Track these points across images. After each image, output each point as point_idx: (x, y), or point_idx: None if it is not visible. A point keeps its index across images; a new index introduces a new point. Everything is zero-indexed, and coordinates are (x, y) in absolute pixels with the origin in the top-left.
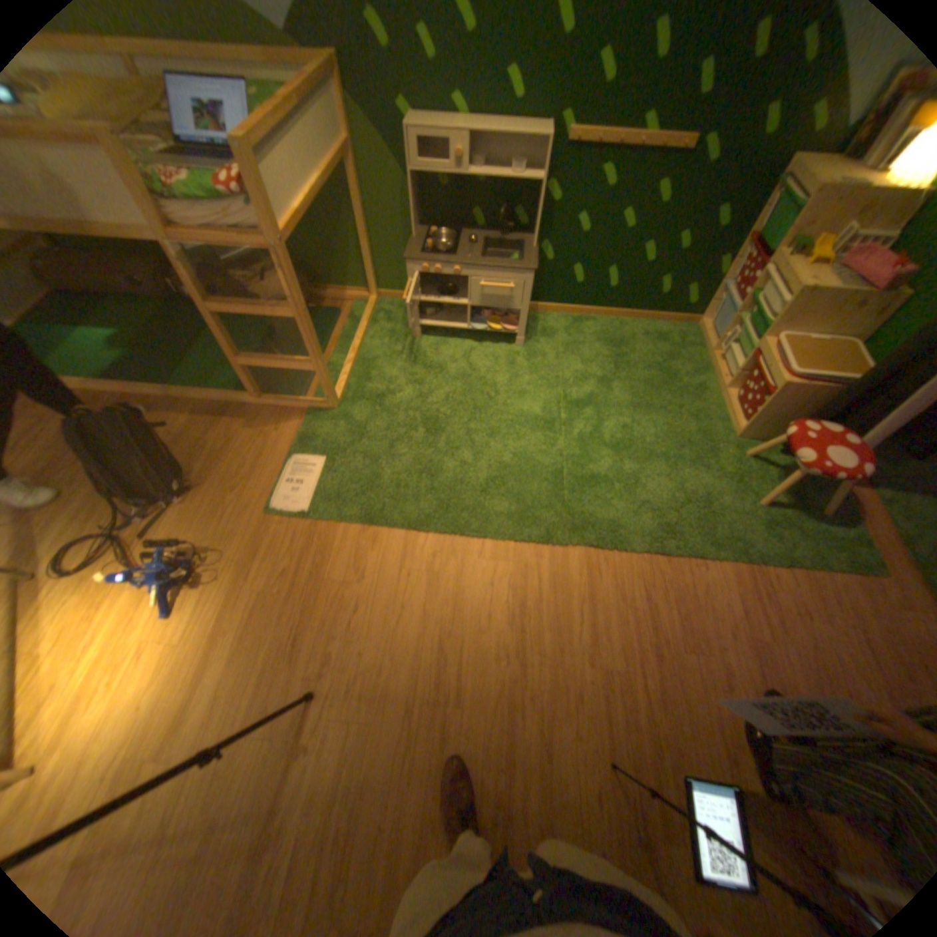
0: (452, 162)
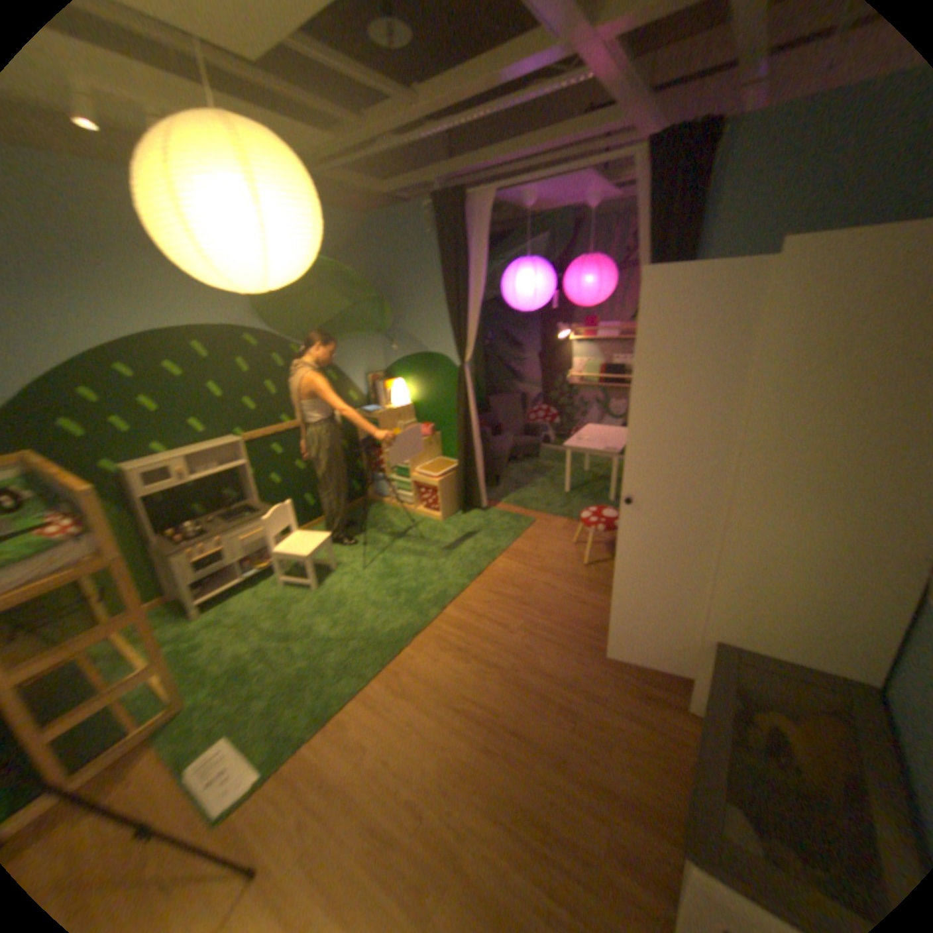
0: (164, 483)
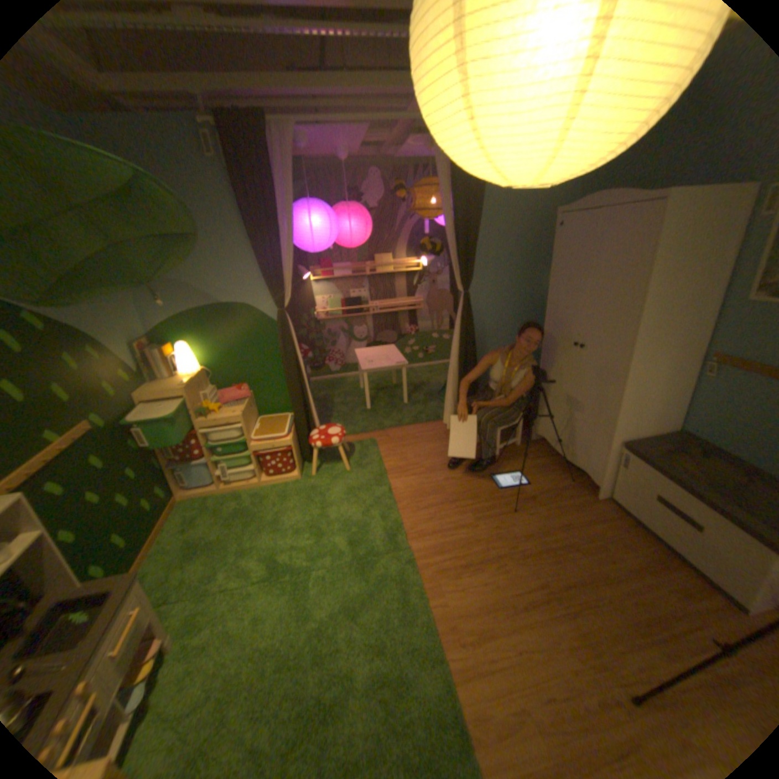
0: None
